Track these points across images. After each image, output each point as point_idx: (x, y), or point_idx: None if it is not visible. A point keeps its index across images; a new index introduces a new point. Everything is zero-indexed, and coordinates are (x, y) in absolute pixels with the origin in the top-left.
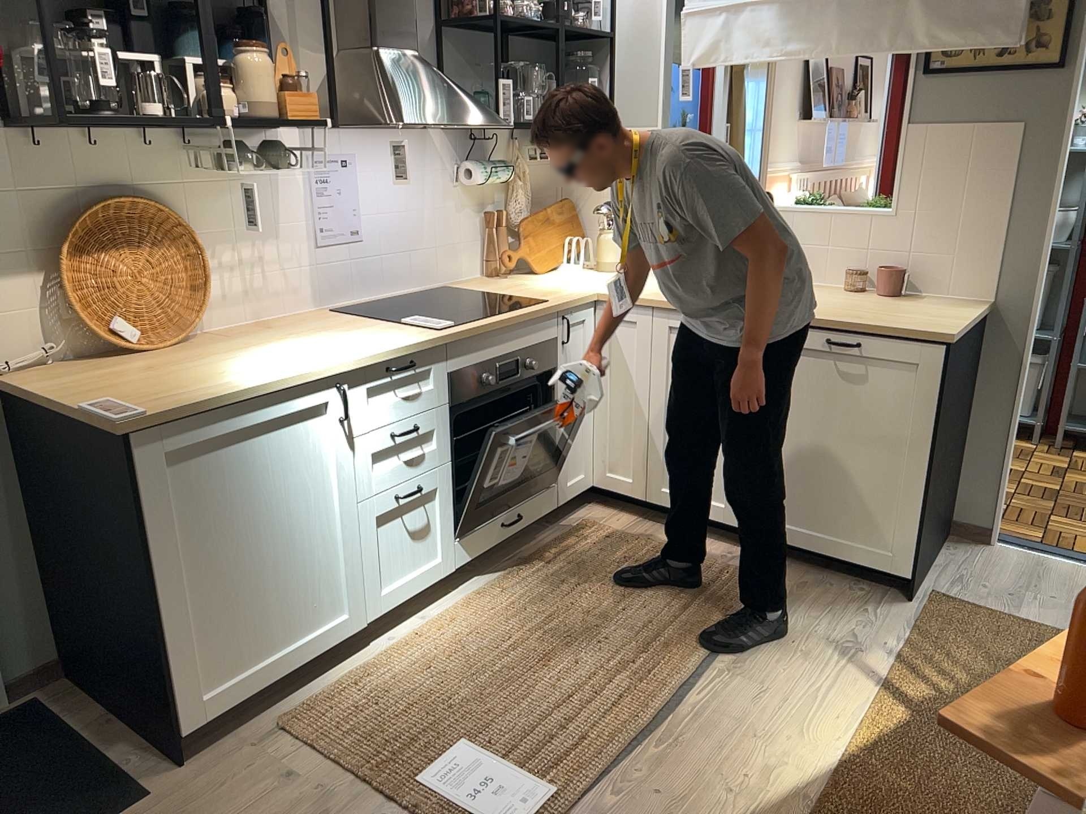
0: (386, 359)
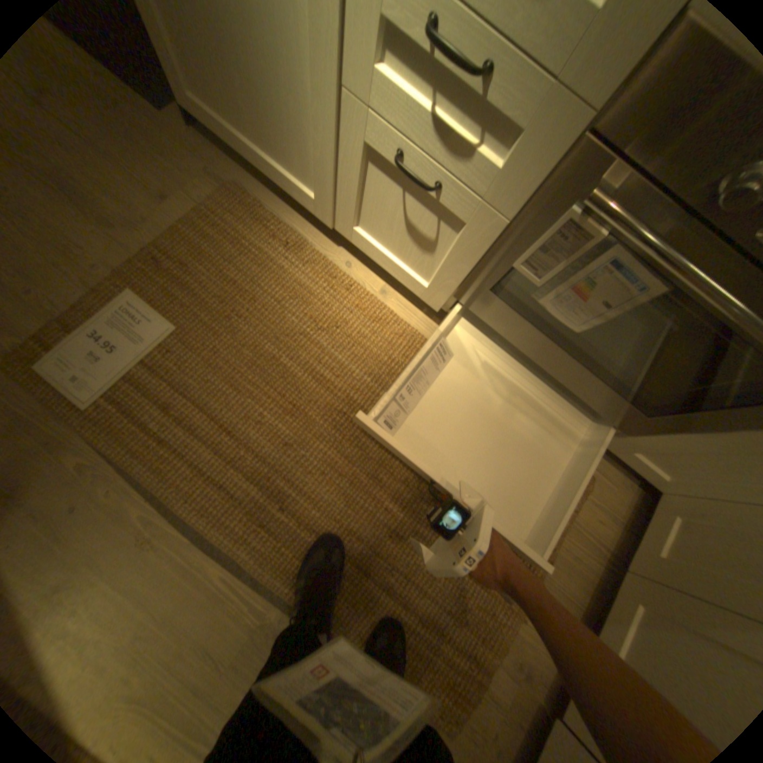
0: None
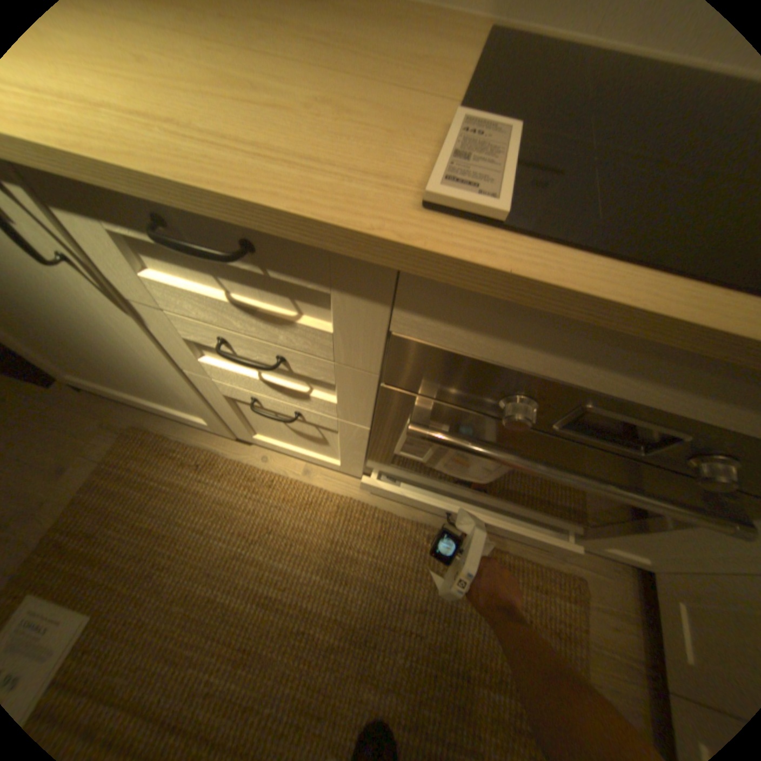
0: (130, 182)
